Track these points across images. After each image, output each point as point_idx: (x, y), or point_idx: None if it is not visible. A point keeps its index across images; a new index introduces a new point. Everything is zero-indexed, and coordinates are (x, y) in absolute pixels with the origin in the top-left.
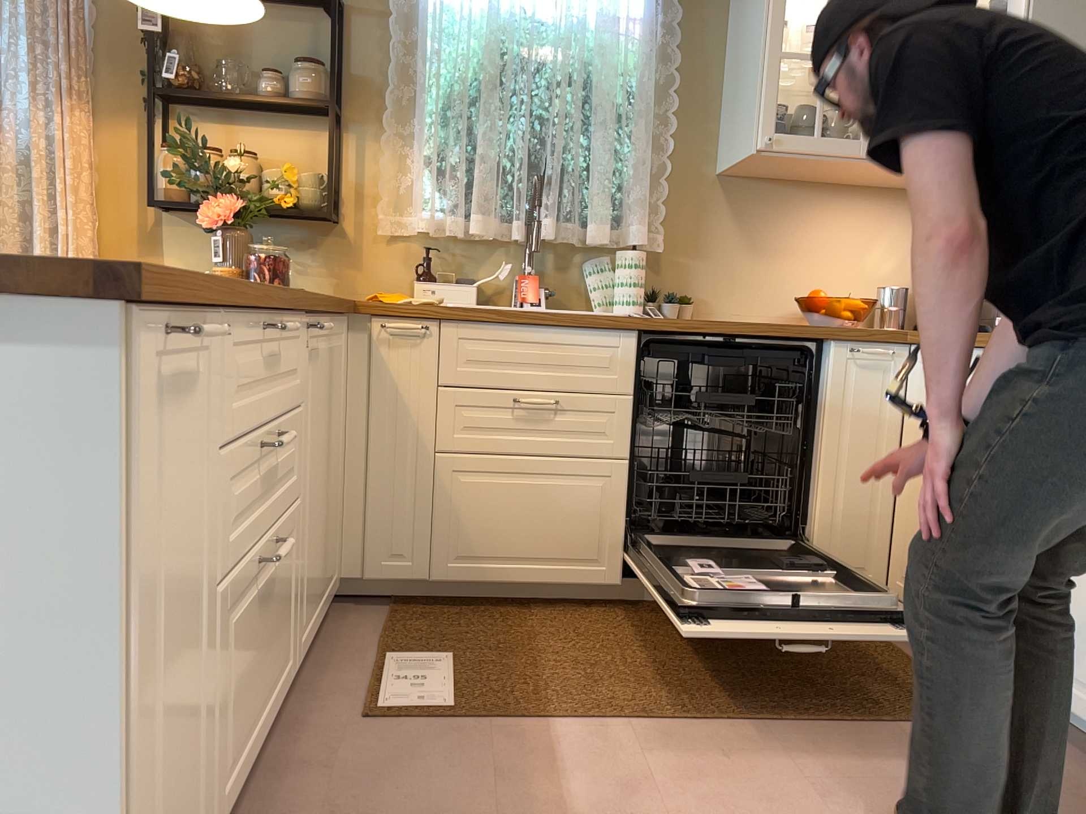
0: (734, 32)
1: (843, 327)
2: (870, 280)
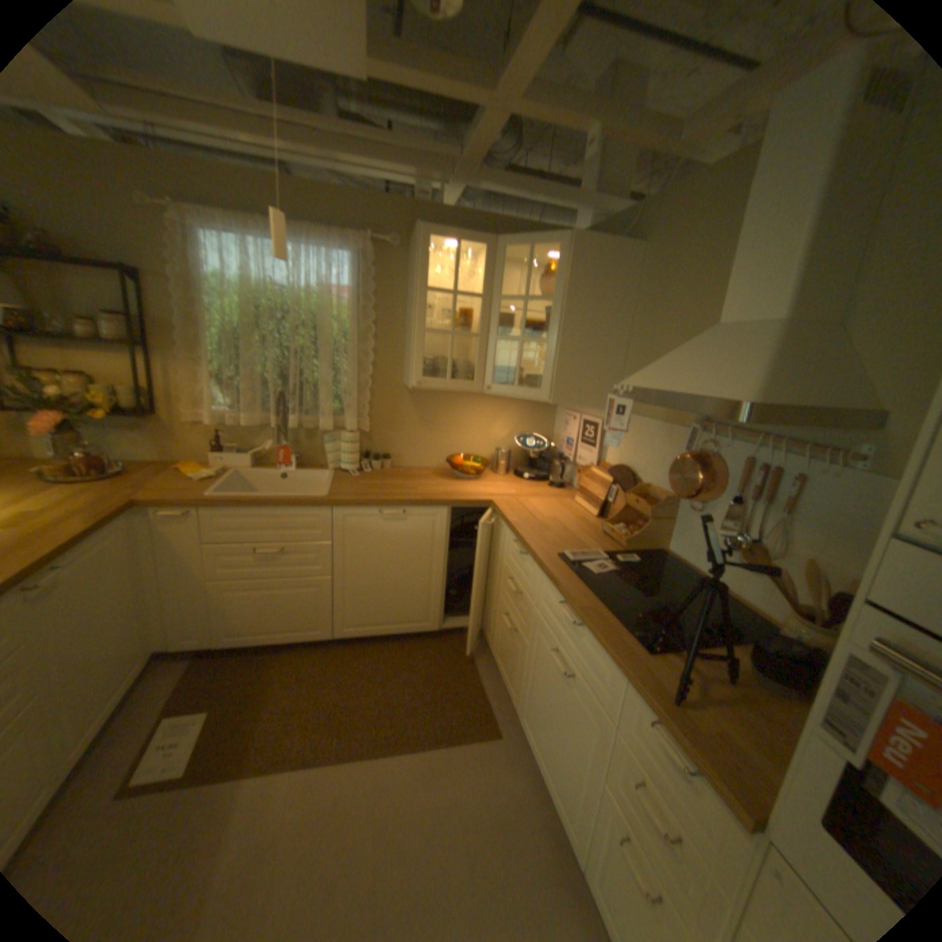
0: (409, 300)
1: (455, 498)
2: (492, 443)
